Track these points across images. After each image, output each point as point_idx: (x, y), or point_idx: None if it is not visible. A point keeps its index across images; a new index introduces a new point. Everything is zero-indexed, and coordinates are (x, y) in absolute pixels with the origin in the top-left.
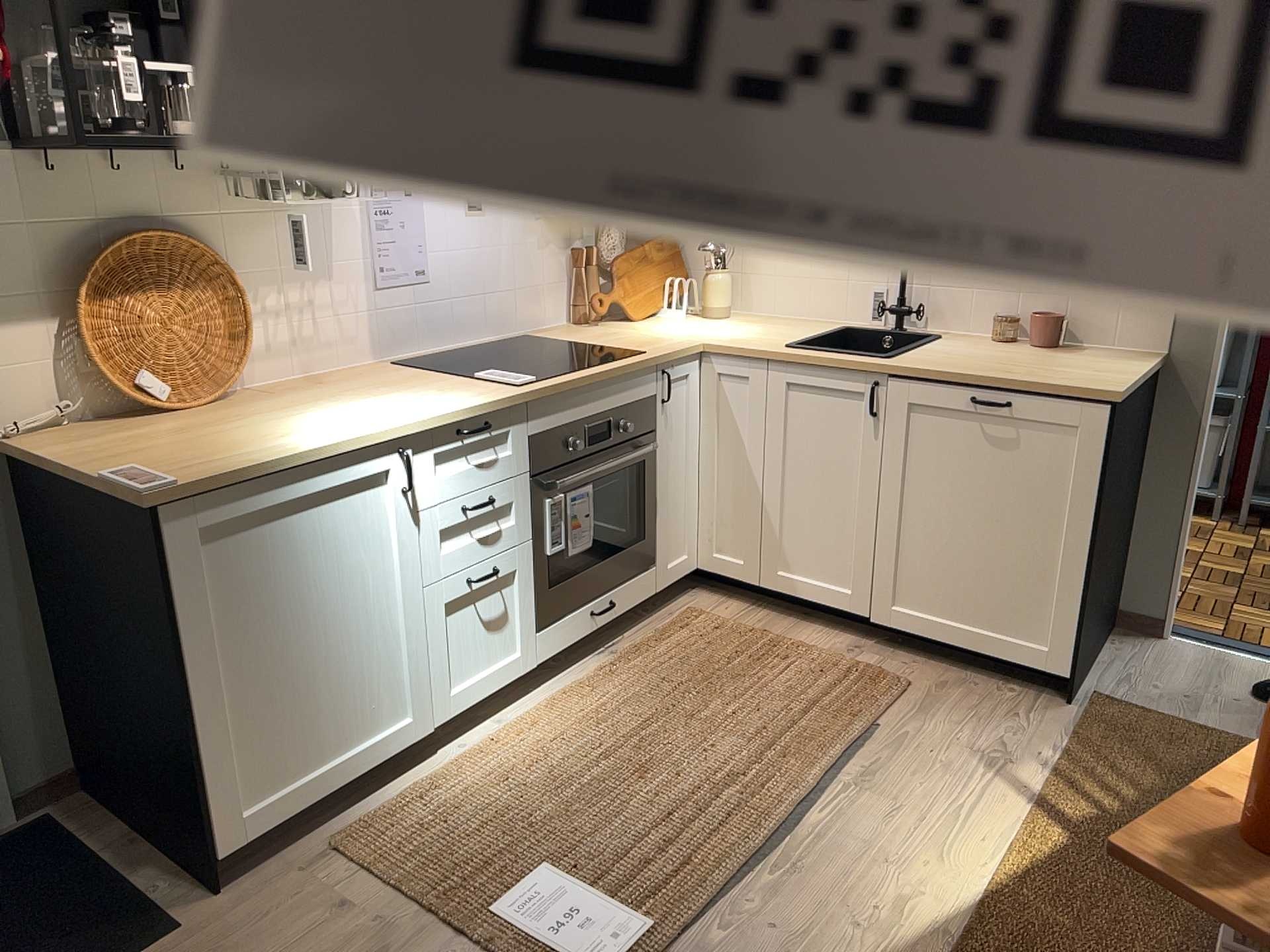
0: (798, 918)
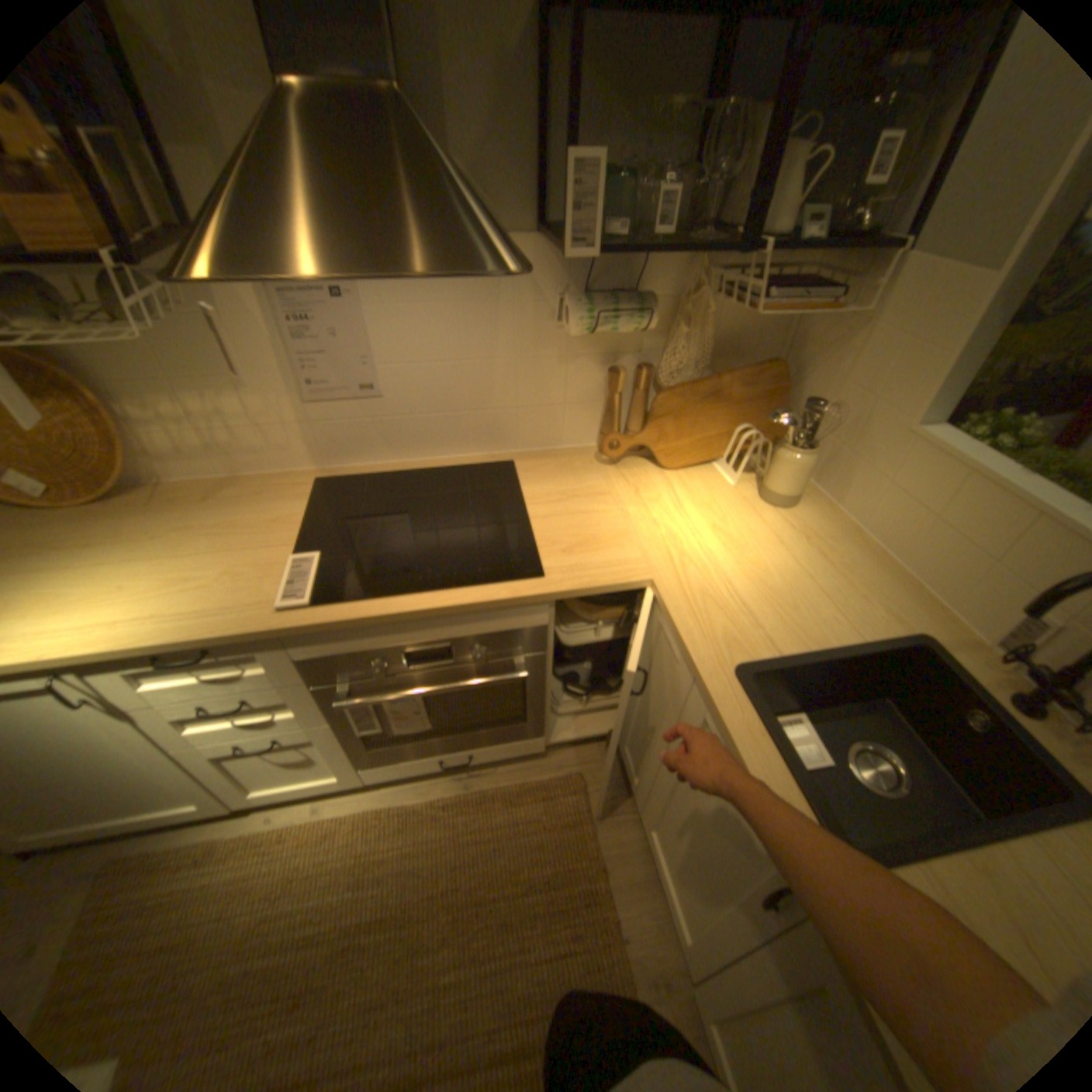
0: None
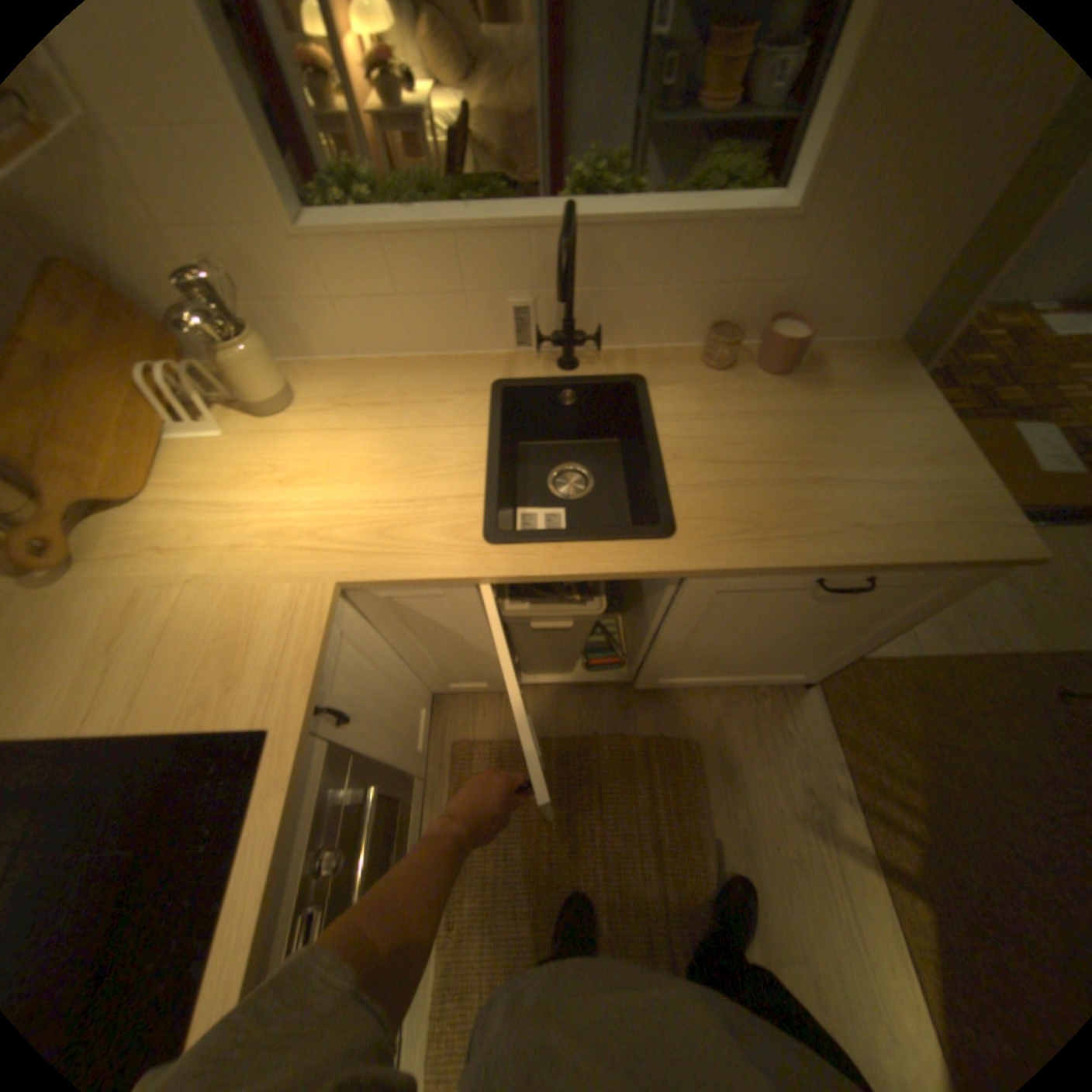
0: None
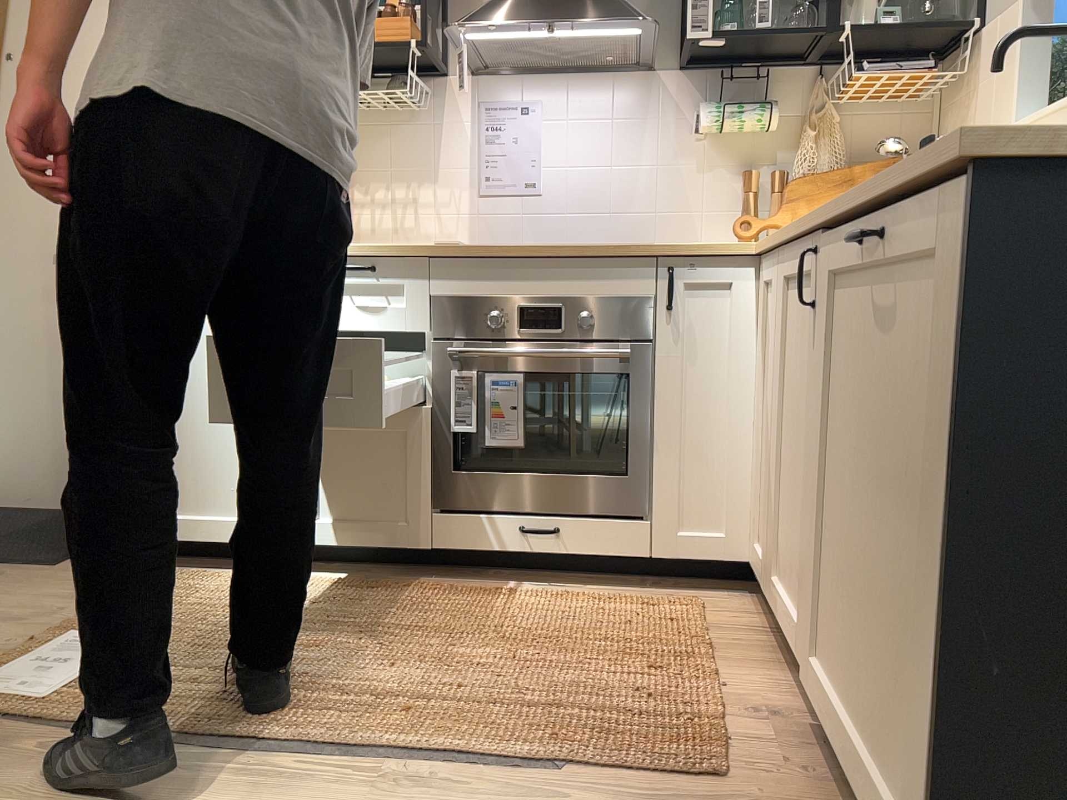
0: (66, 798)
